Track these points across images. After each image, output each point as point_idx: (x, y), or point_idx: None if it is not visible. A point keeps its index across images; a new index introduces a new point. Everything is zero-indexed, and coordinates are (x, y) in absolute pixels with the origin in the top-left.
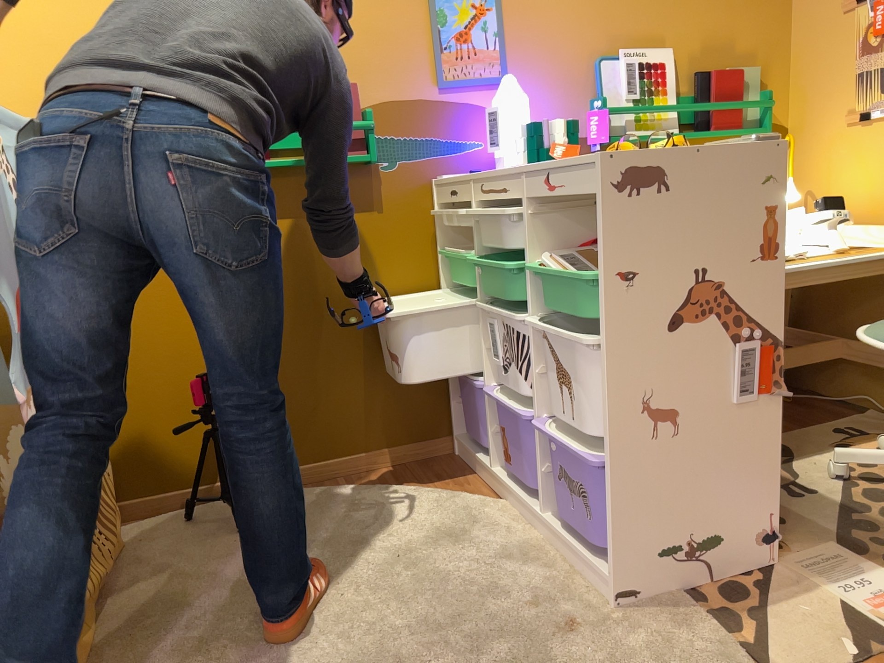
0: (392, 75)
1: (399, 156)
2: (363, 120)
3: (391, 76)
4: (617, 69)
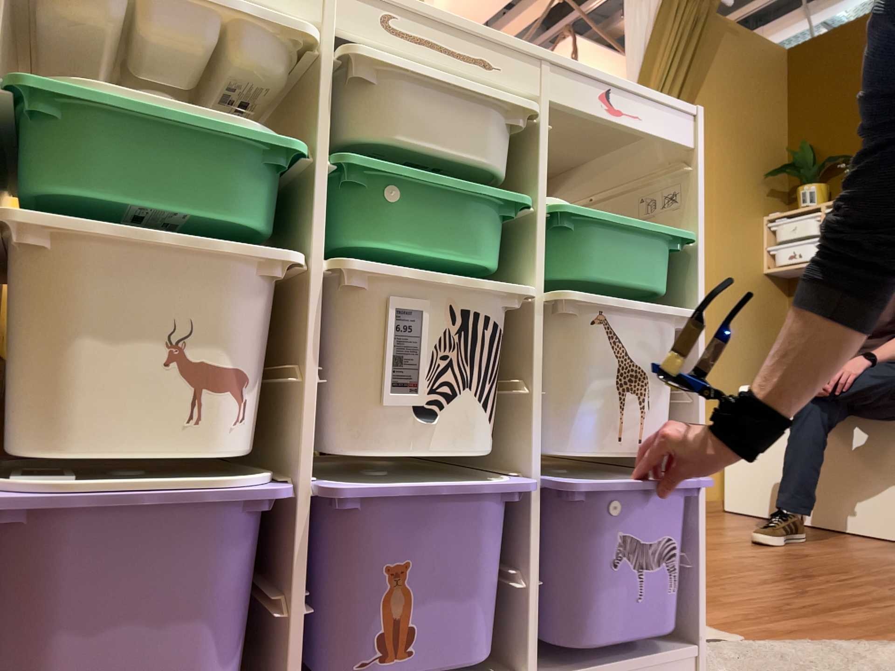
0: None
1: None
2: None
3: None
4: None
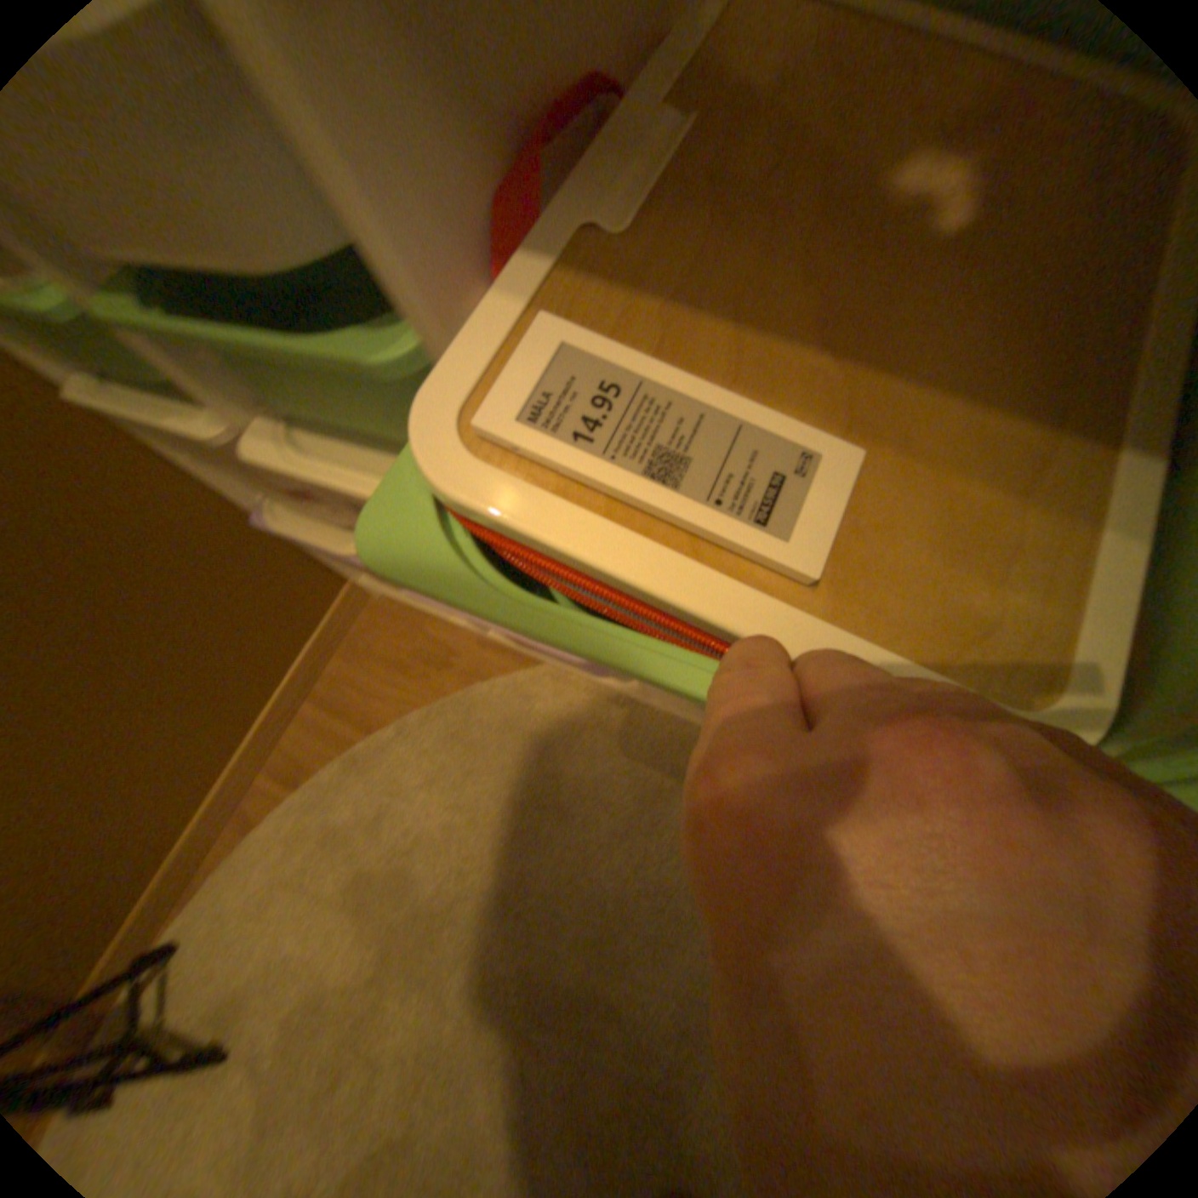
0: None
1: None
2: None
3: None
4: None
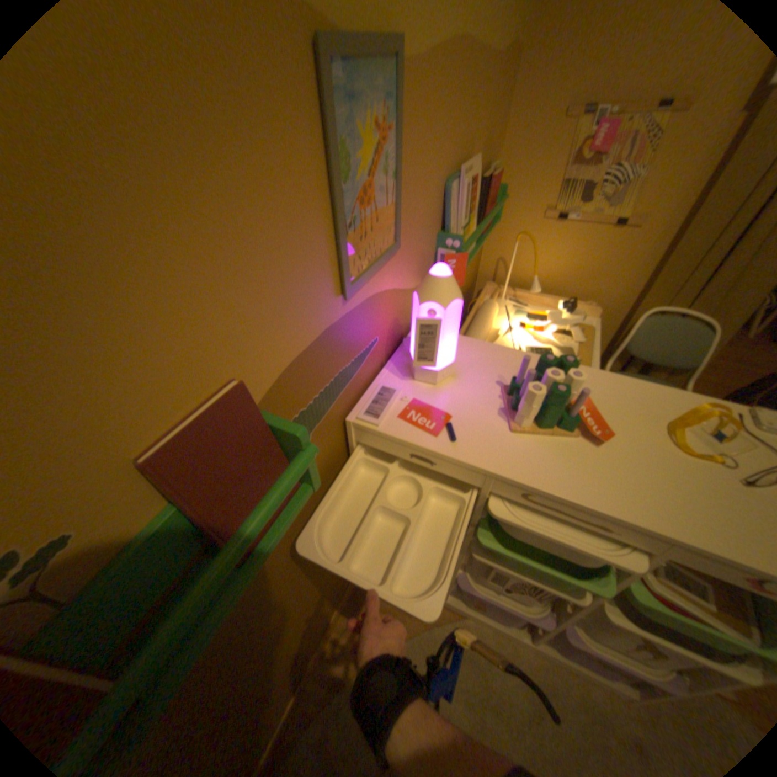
0: (288, 314)
1: (313, 425)
2: (277, 436)
3: (287, 316)
4: (460, 189)
